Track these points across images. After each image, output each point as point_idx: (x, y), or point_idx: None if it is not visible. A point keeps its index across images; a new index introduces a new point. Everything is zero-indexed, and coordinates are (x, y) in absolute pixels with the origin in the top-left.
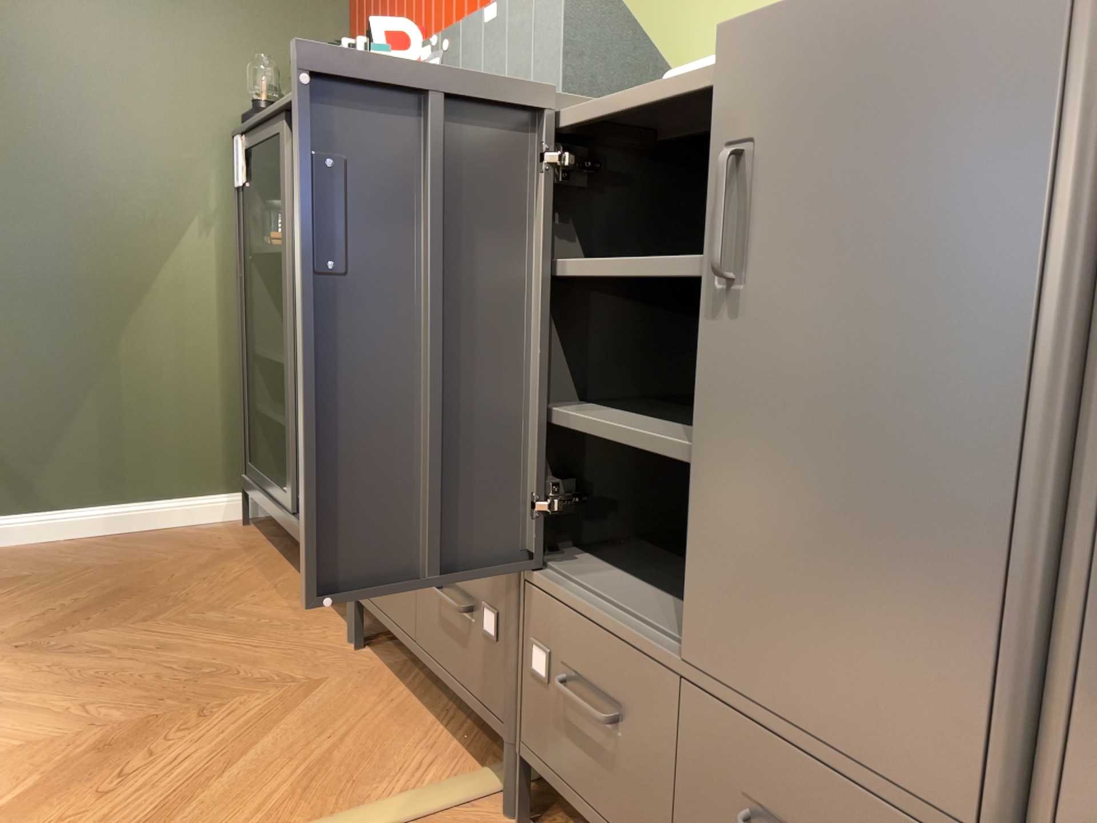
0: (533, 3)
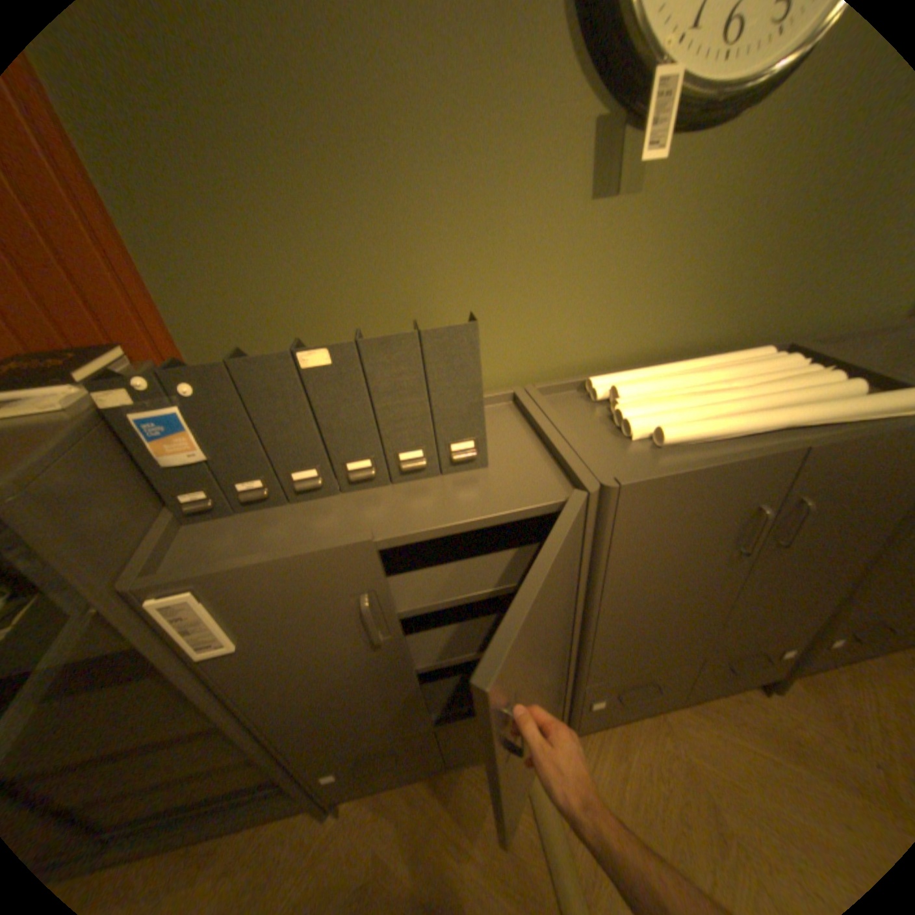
0: (421, 351)
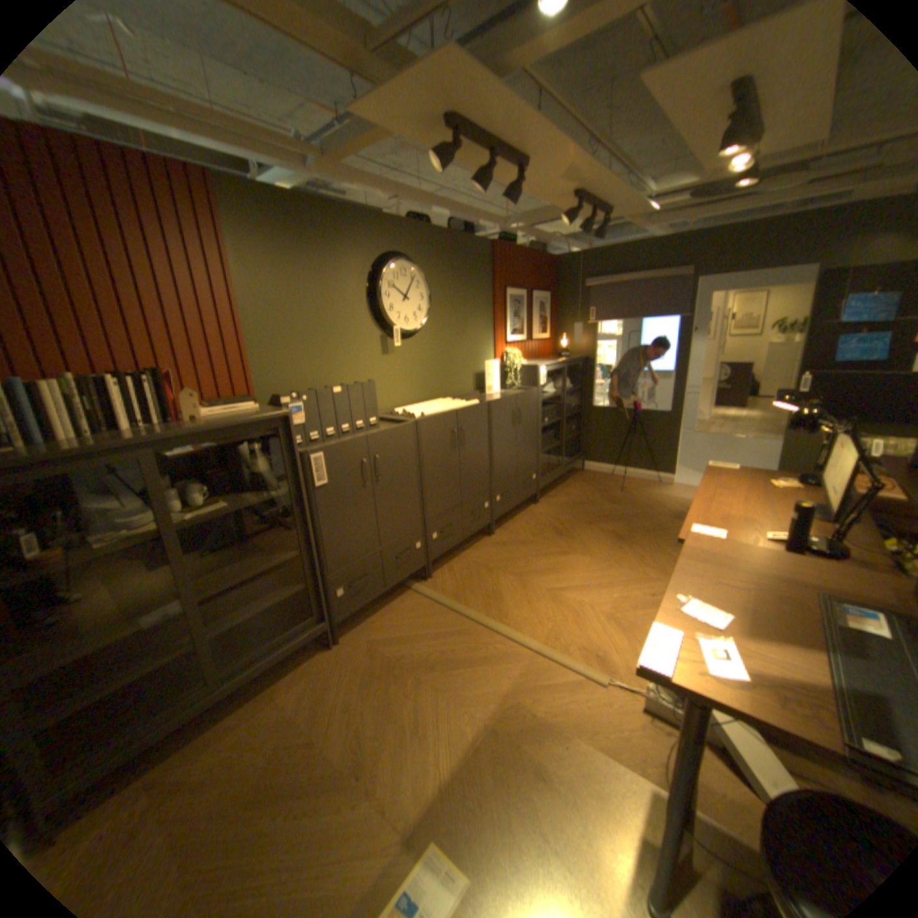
0: (363, 389)
